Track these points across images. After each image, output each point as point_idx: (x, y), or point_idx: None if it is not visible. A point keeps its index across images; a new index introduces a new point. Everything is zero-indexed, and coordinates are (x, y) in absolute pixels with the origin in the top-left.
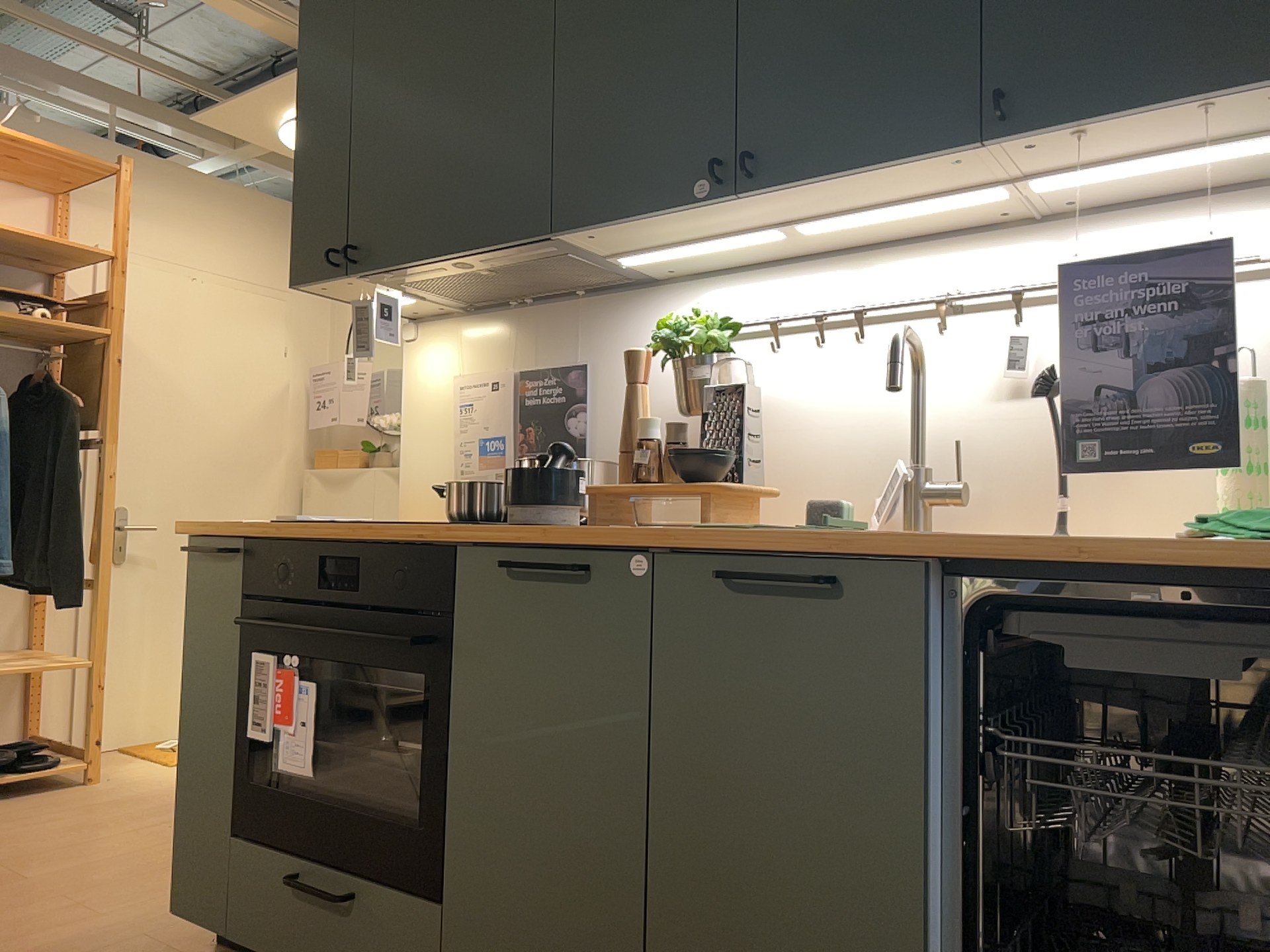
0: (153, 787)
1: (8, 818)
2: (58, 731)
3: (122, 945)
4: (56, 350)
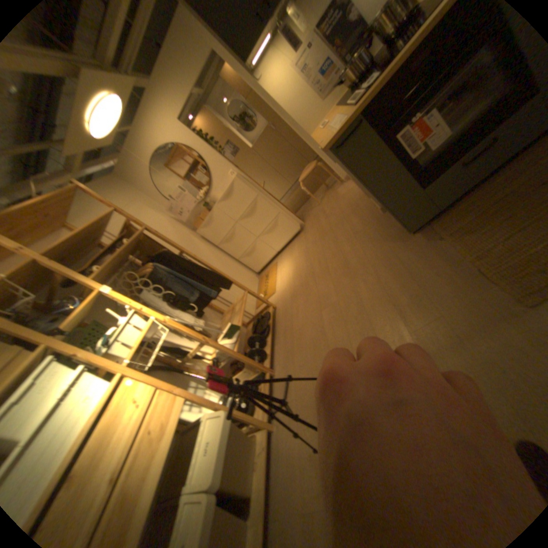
0: (287, 290)
1: (288, 318)
2: (245, 318)
3: (399, 257)
4: (127, 258)
